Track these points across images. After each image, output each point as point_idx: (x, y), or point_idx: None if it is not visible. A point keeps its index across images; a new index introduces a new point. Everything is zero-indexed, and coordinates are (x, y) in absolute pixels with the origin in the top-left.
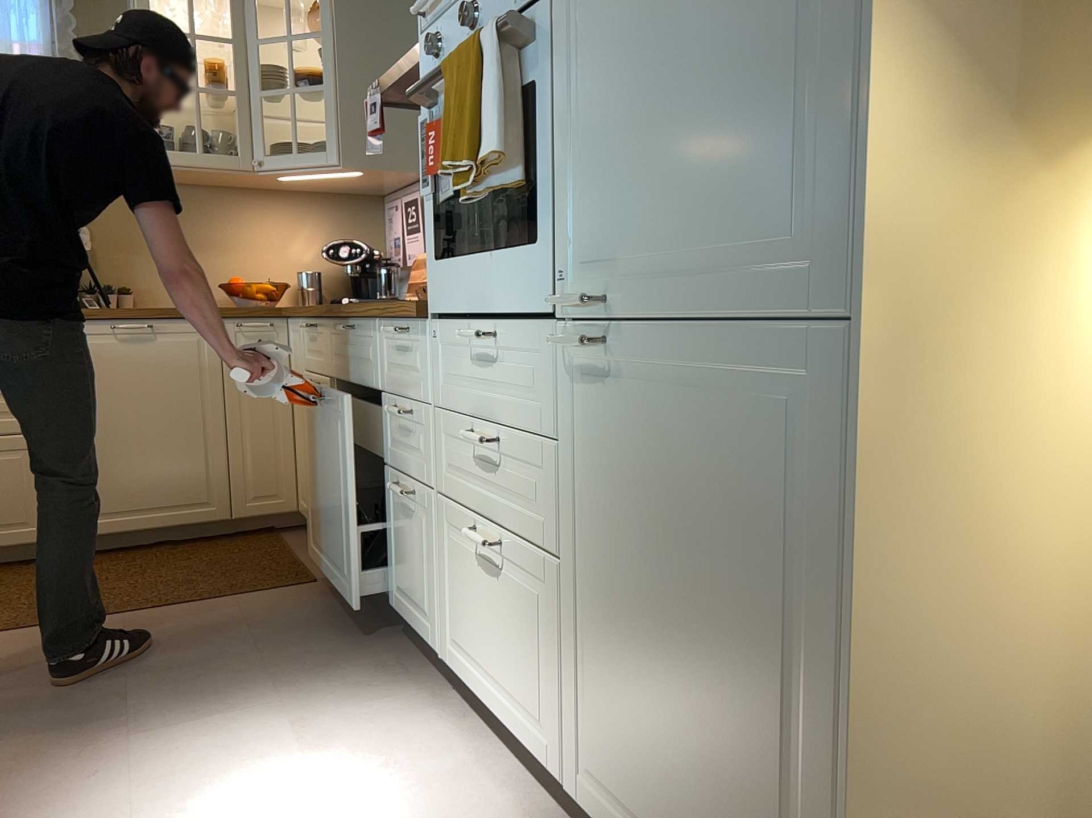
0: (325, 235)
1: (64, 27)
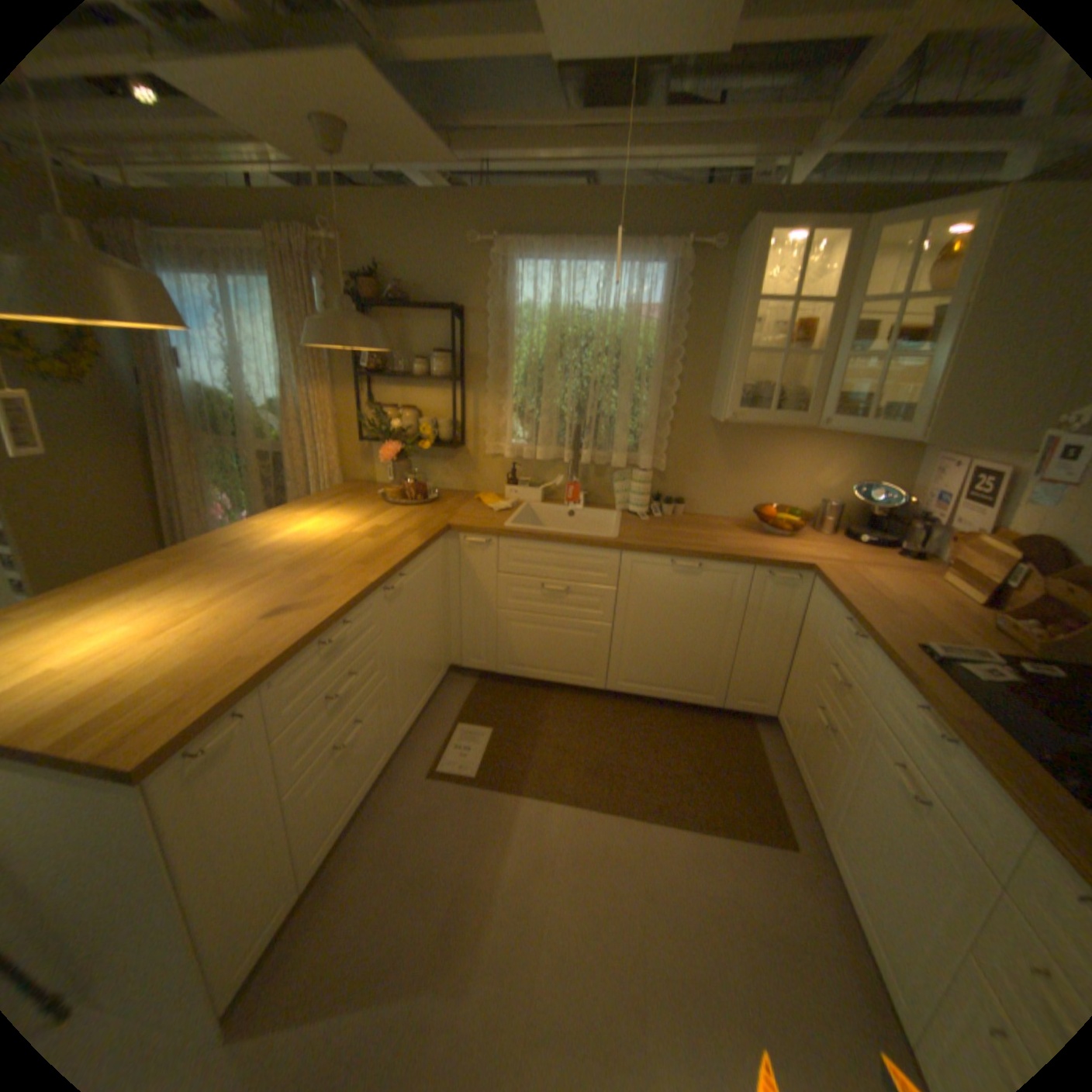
0: (857, 467)
1: (681, 289)
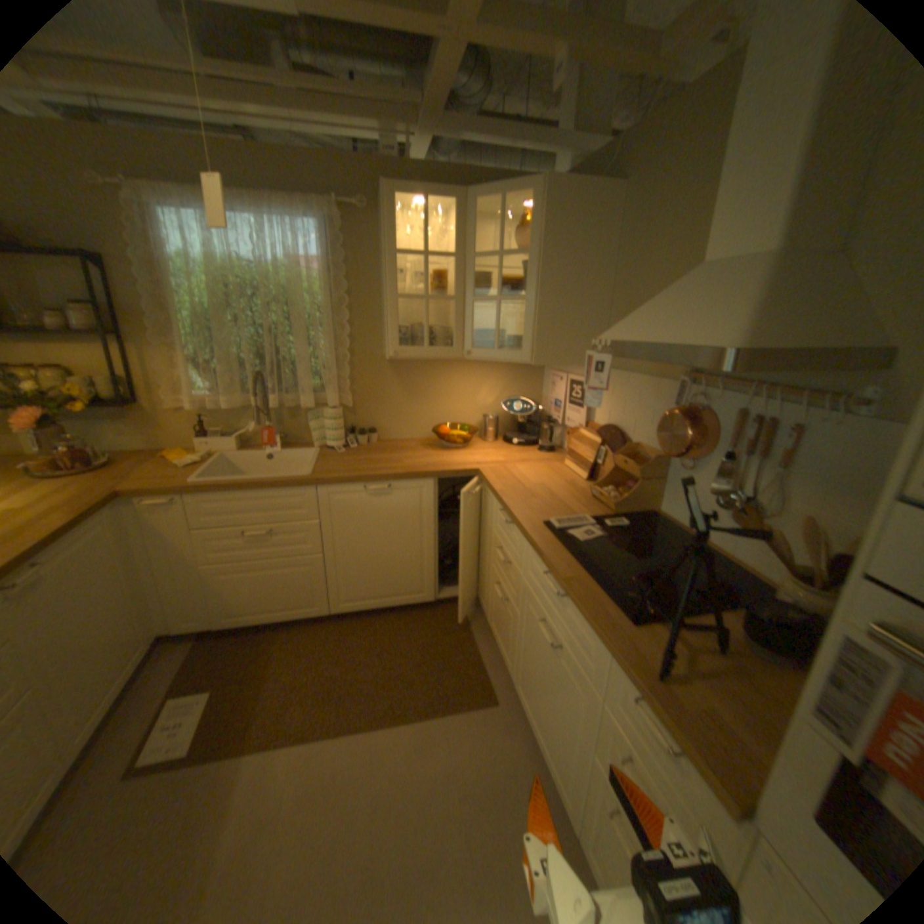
0: (502, 386)
1: (335, 242)
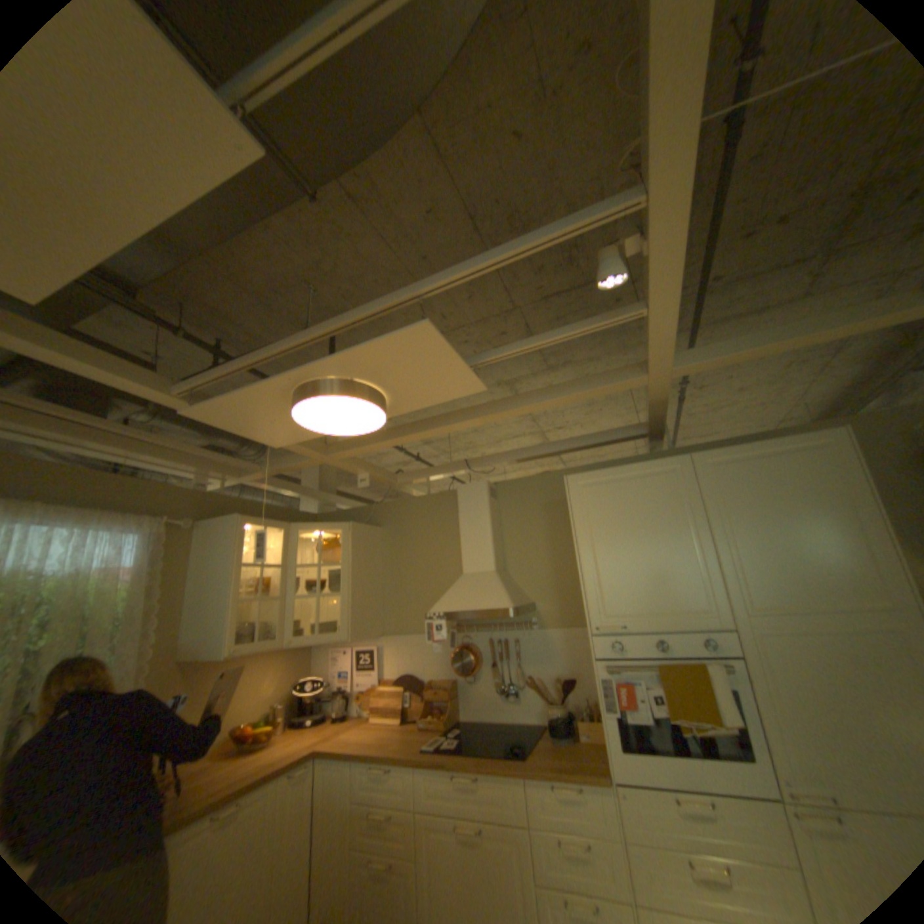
0: (280, 675)
1: (151, 557)
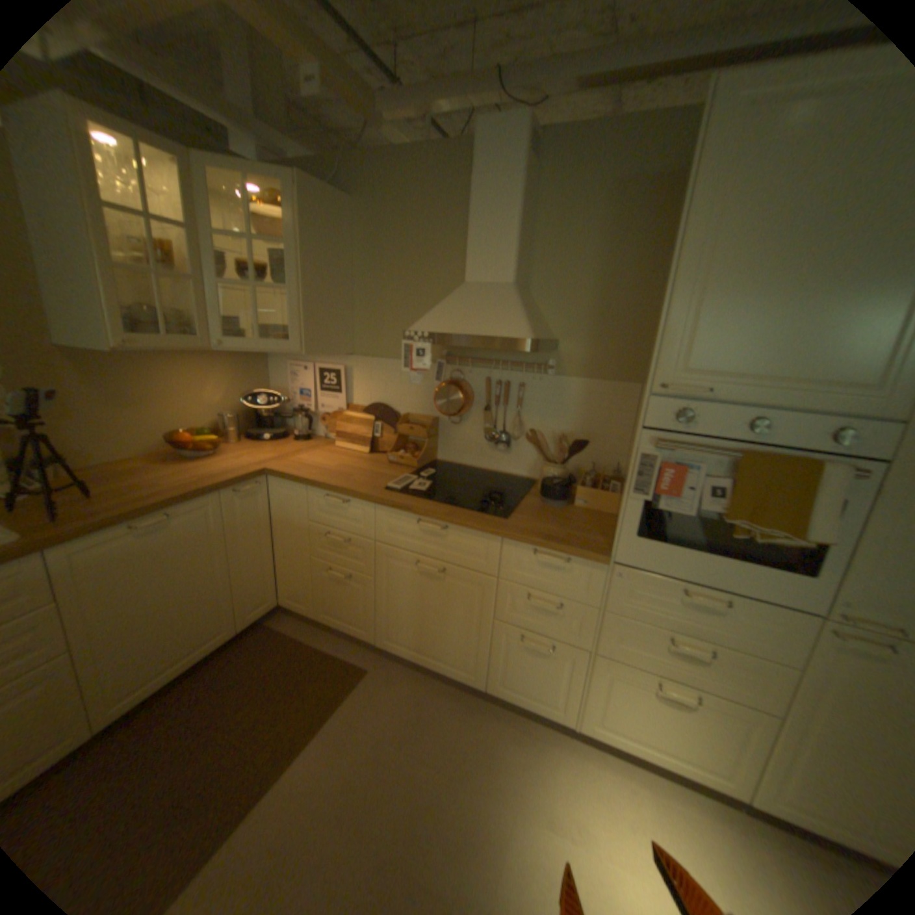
0: (229, 381)
1: None
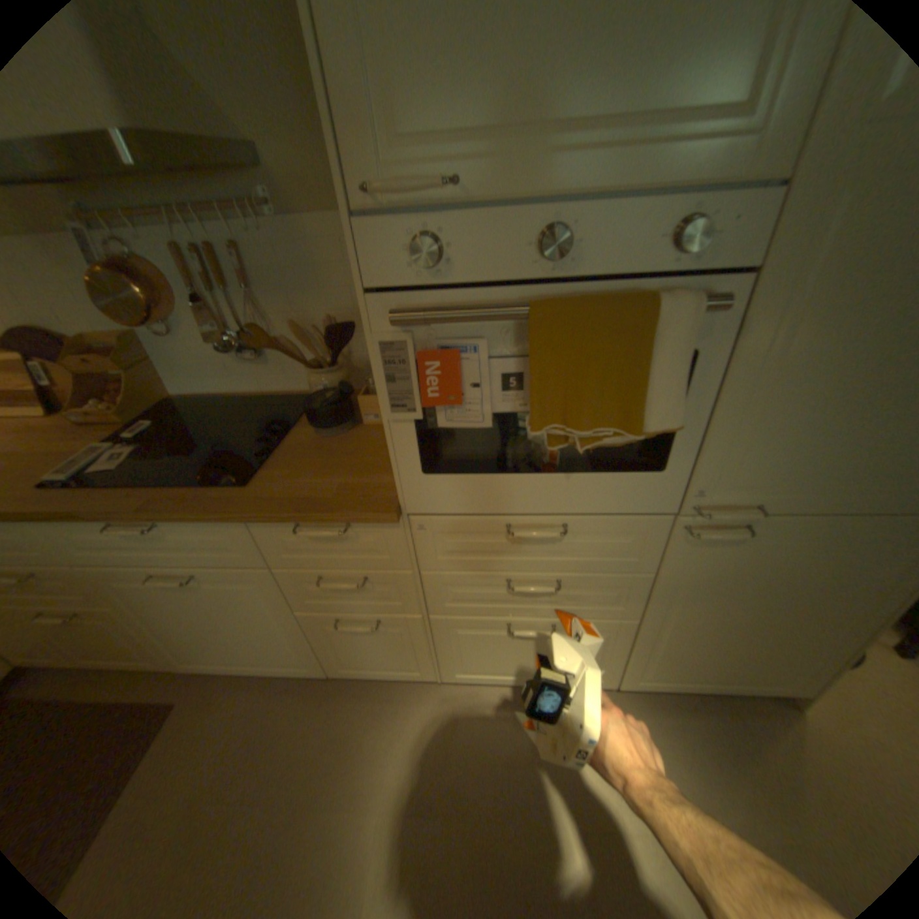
0: None
1: None
